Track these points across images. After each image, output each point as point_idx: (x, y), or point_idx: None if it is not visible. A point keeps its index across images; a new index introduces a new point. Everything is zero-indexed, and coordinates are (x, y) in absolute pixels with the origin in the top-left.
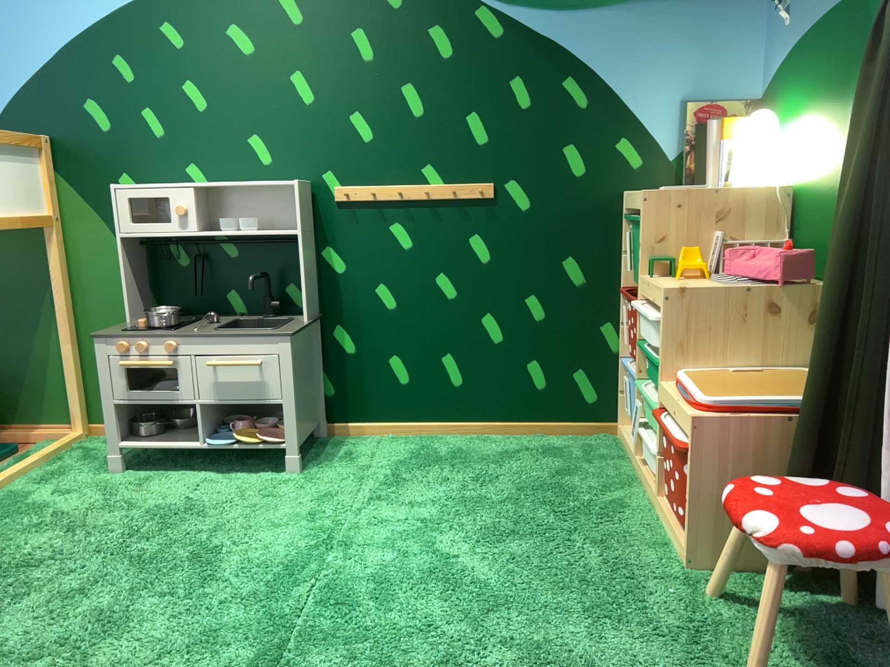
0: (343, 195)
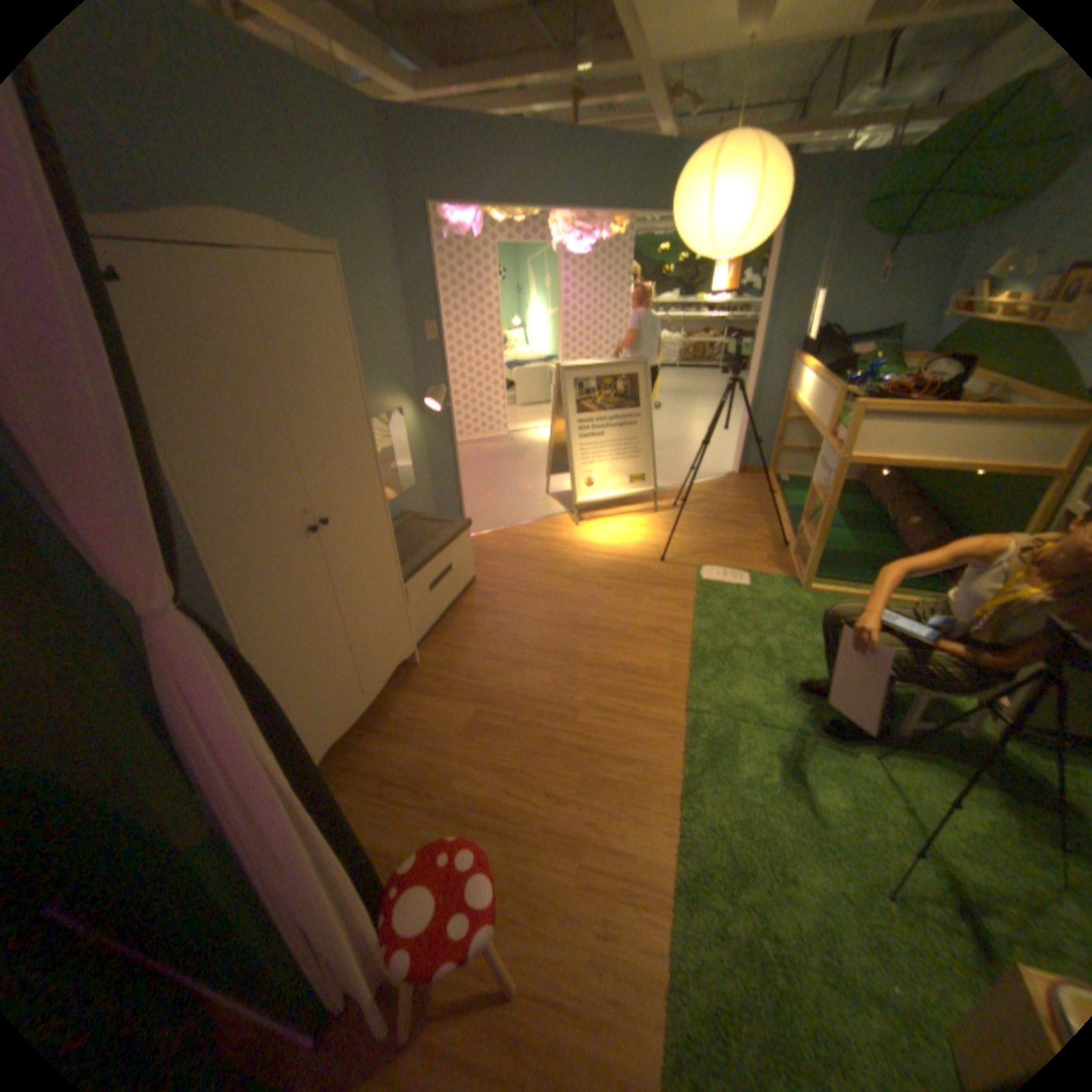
0: None
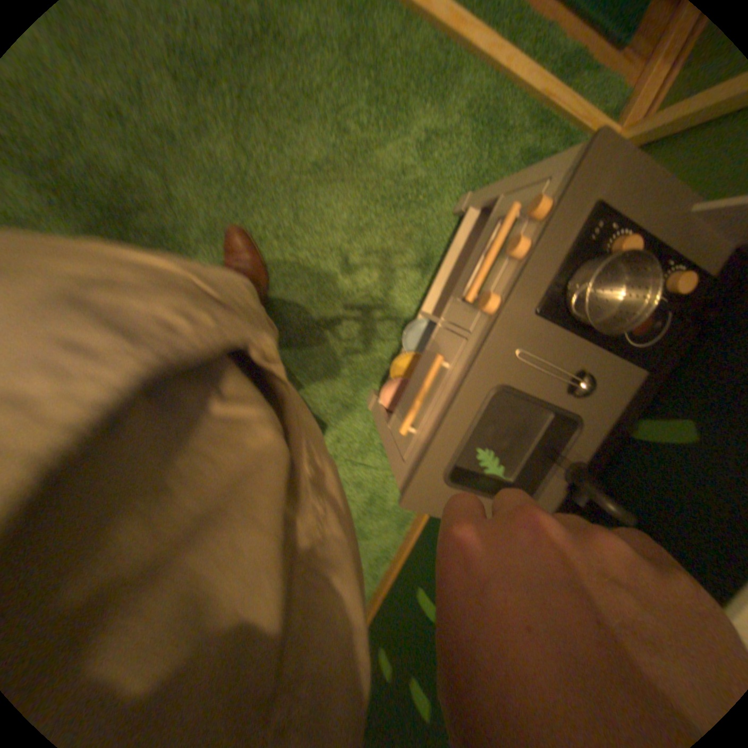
0: None
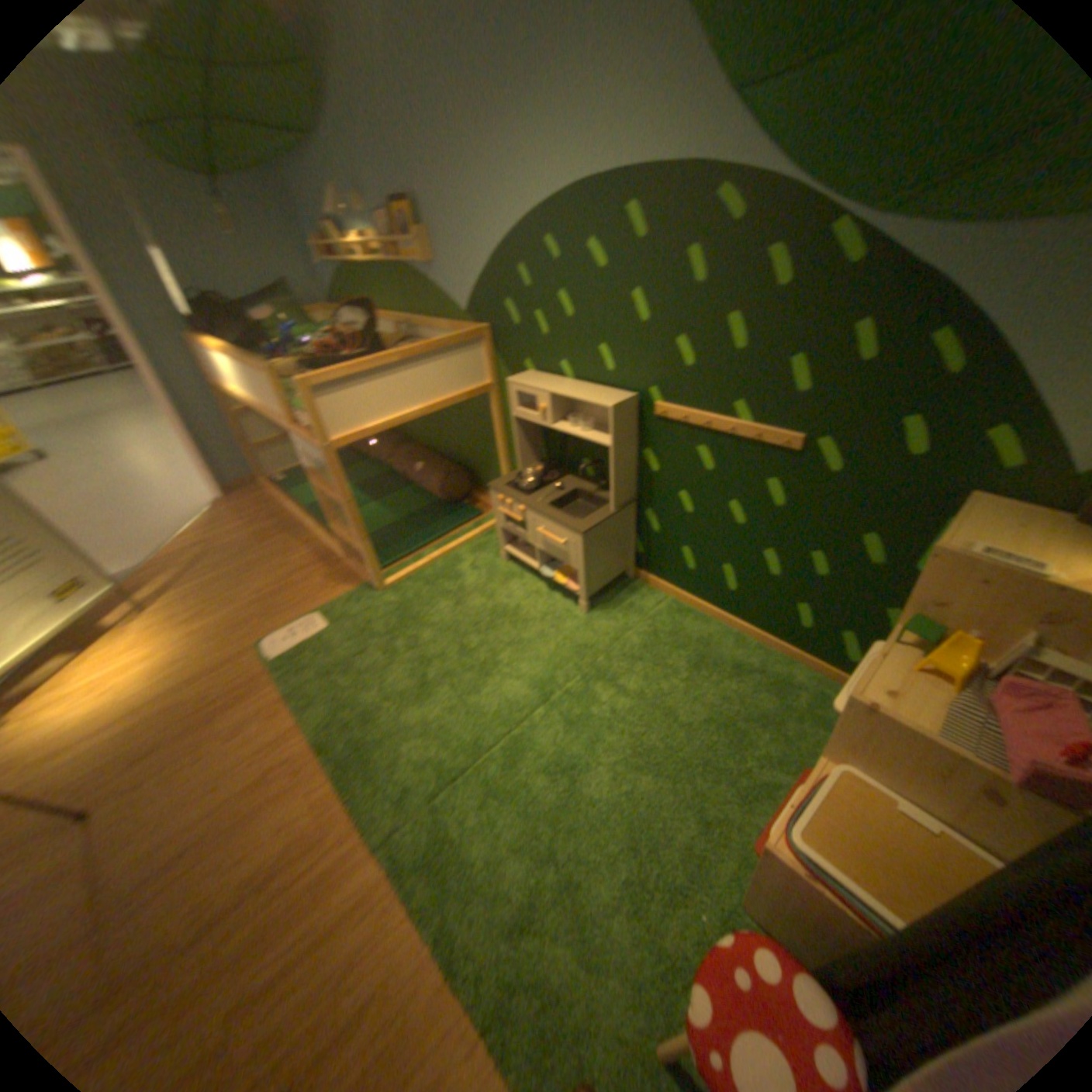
0: (662, 413)
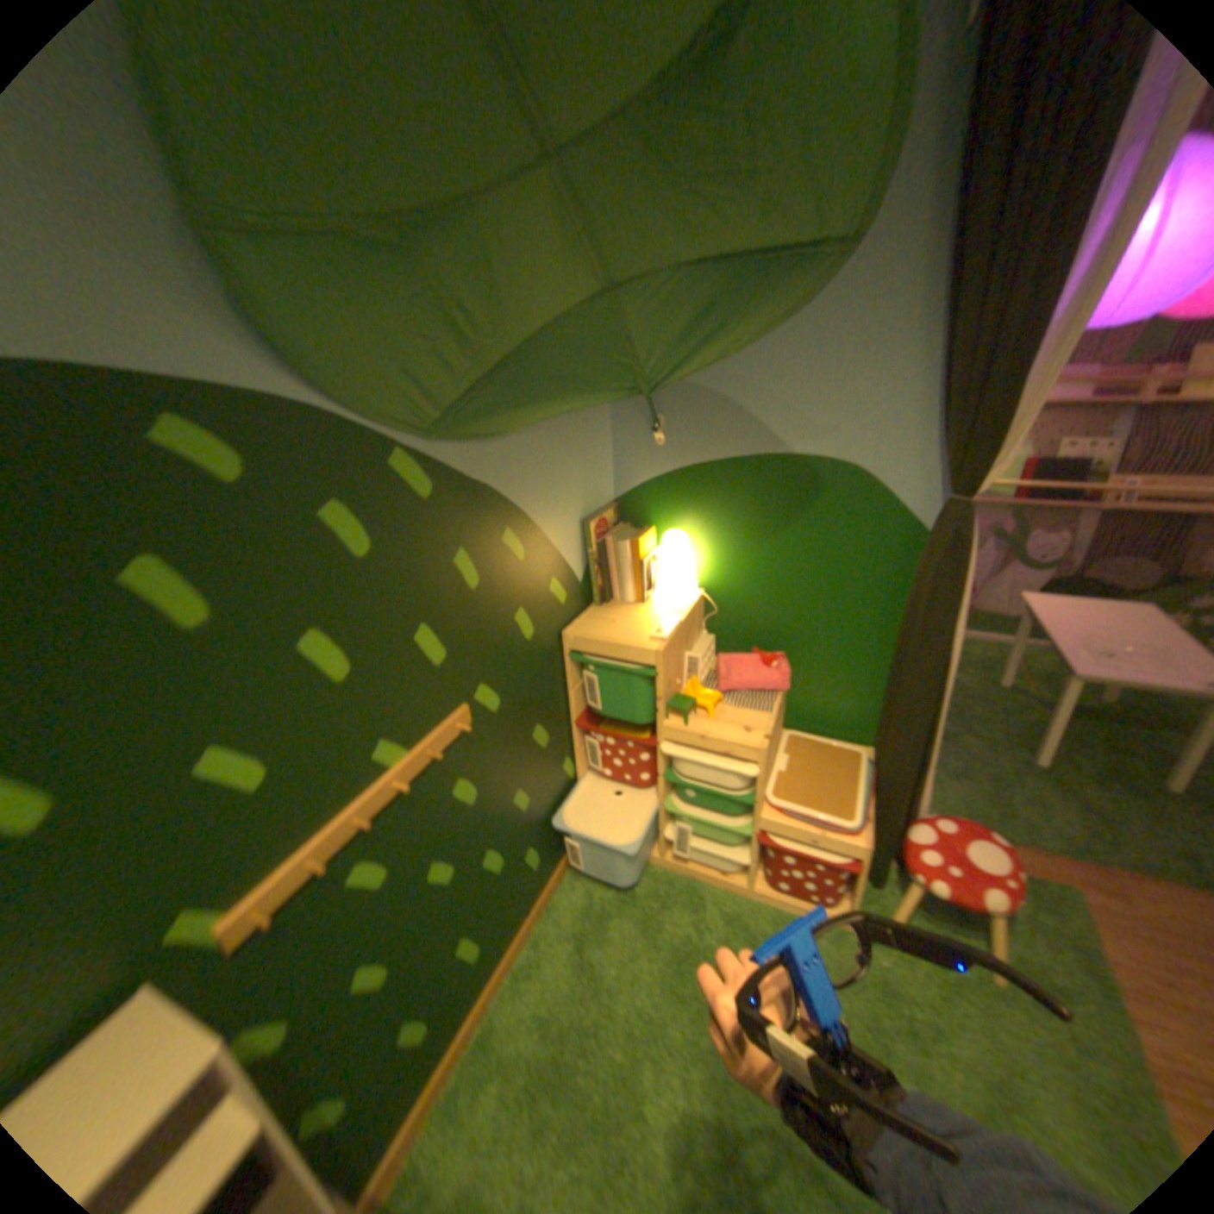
0: (253, 919)
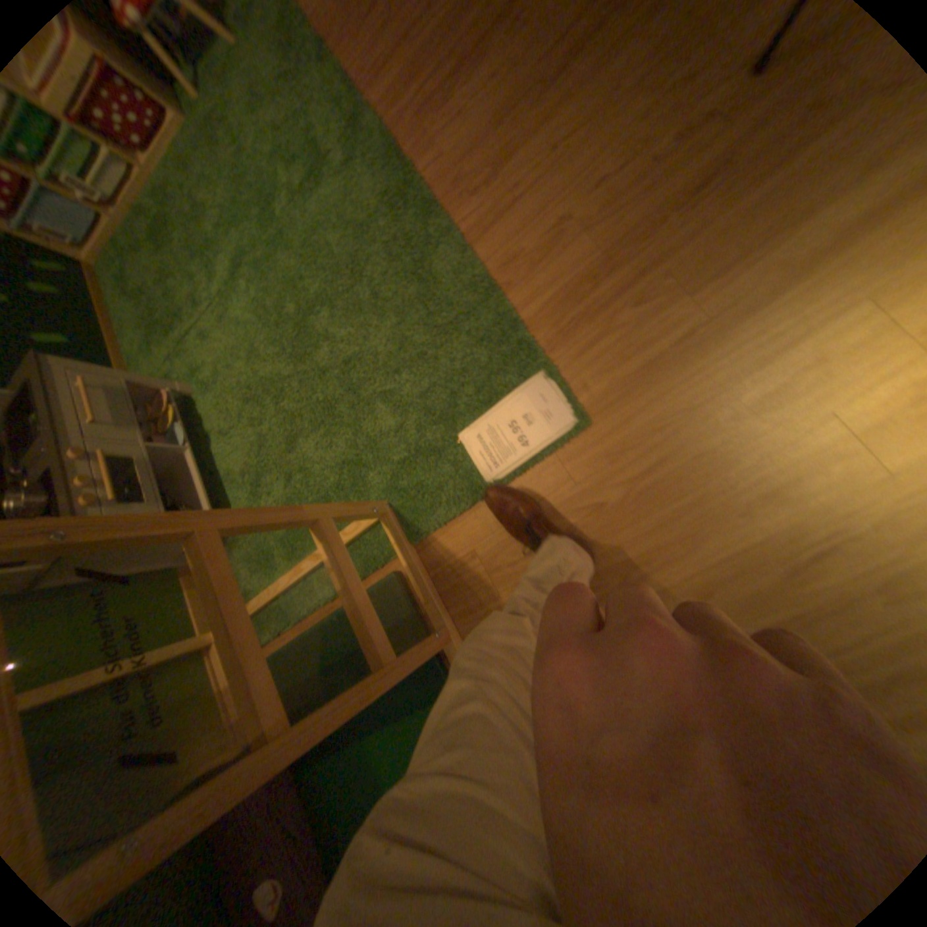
0: None
